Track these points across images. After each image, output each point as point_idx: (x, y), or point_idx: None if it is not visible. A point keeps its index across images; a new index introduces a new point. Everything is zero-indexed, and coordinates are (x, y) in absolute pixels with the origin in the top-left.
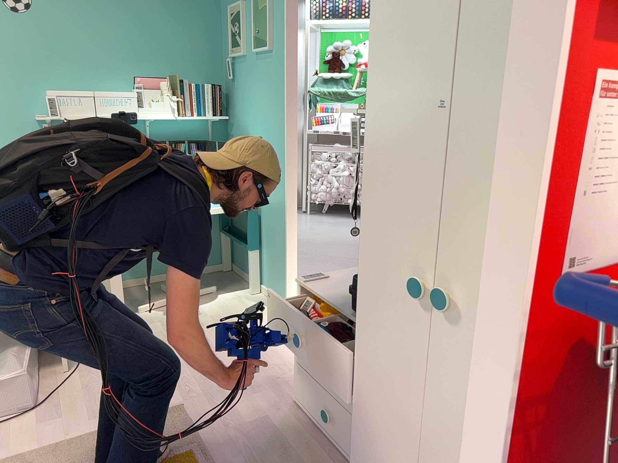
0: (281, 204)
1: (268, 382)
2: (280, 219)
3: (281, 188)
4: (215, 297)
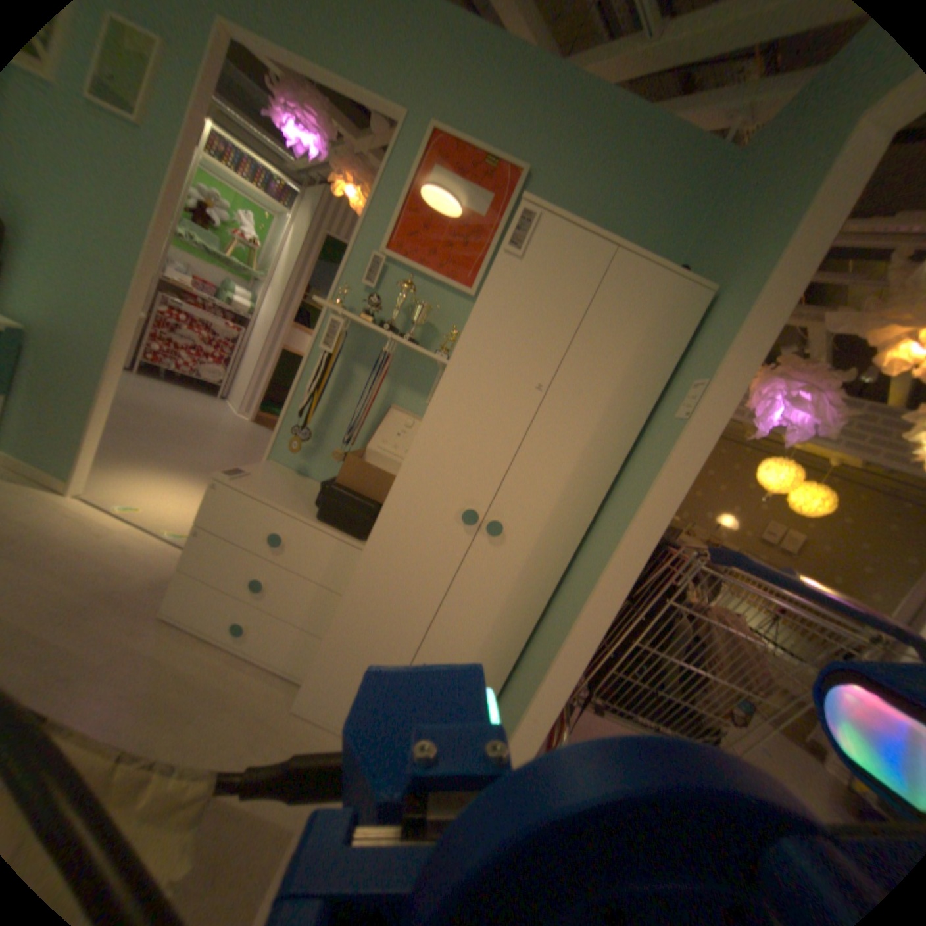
0: (99, 351)
1: (99, 603)
2: (87, 370)
3: (105, 329)
4: None
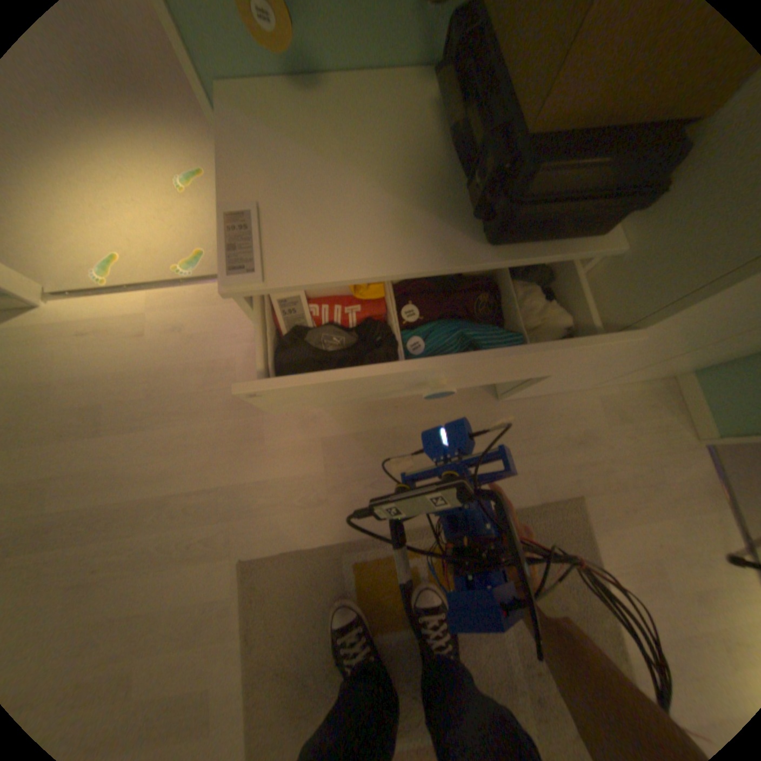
0: None
1: (242, 410)
2: None
3: None
4: None
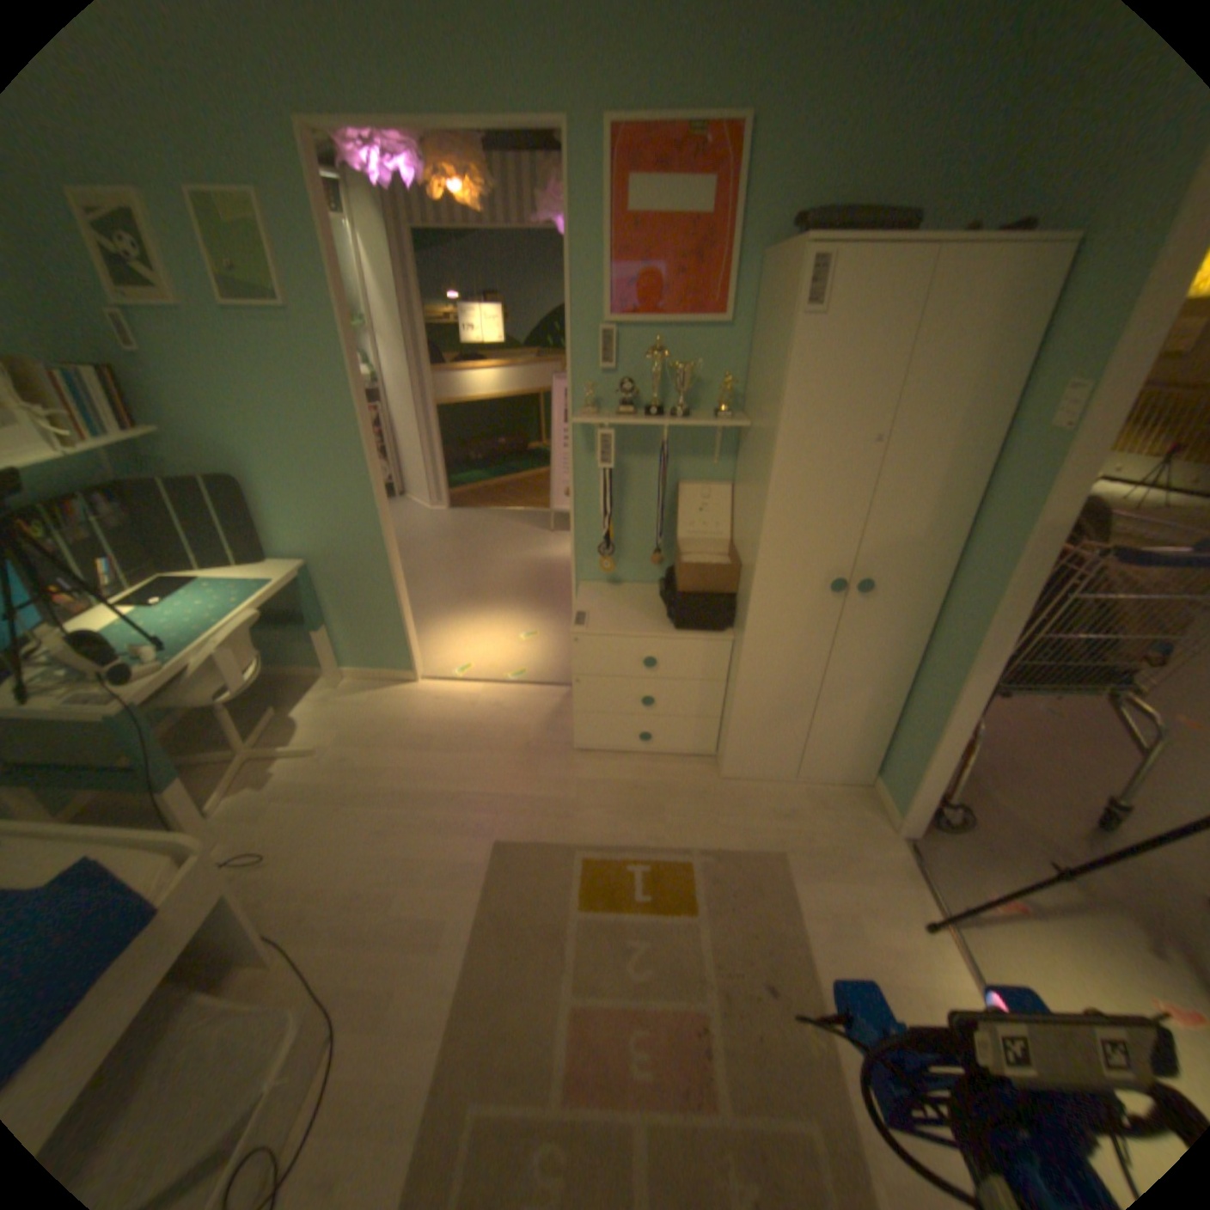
0: (374, 549)
1: (527, 753)
2: (373, 570)
3: (368, 528)
4: (289, 720)
